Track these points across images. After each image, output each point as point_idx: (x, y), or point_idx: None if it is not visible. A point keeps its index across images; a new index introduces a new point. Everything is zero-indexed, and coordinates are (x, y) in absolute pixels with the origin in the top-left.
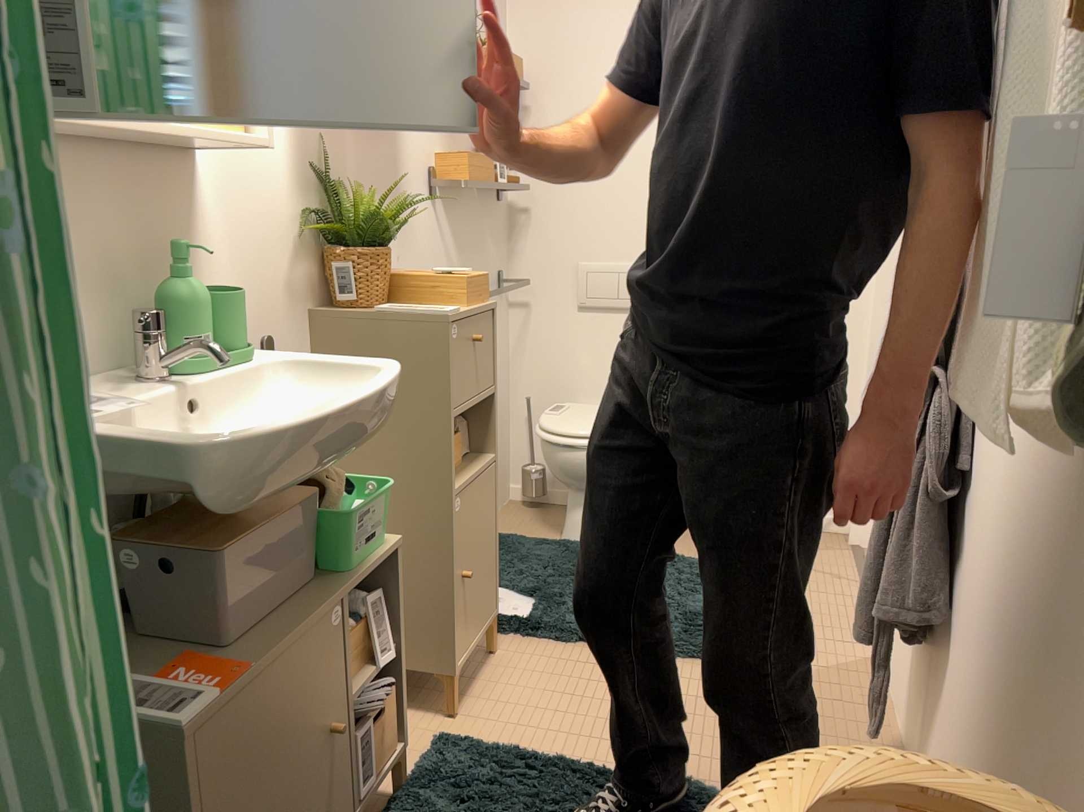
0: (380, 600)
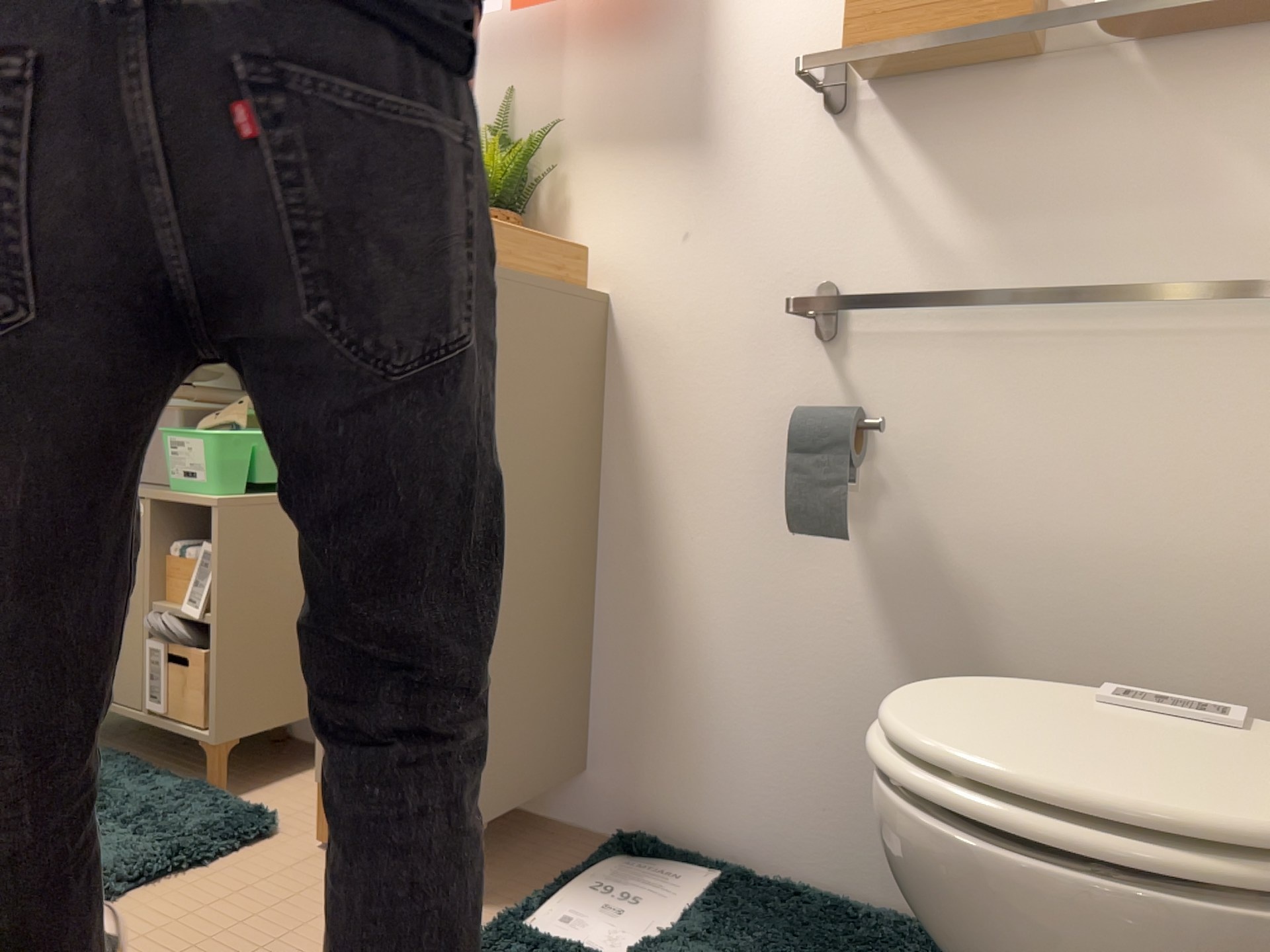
0: (203, 558)
